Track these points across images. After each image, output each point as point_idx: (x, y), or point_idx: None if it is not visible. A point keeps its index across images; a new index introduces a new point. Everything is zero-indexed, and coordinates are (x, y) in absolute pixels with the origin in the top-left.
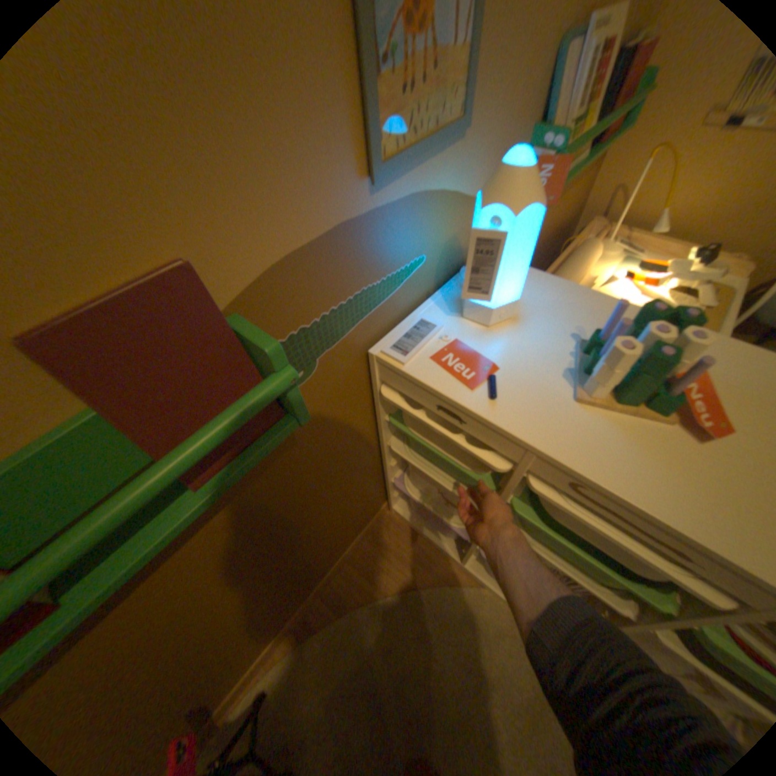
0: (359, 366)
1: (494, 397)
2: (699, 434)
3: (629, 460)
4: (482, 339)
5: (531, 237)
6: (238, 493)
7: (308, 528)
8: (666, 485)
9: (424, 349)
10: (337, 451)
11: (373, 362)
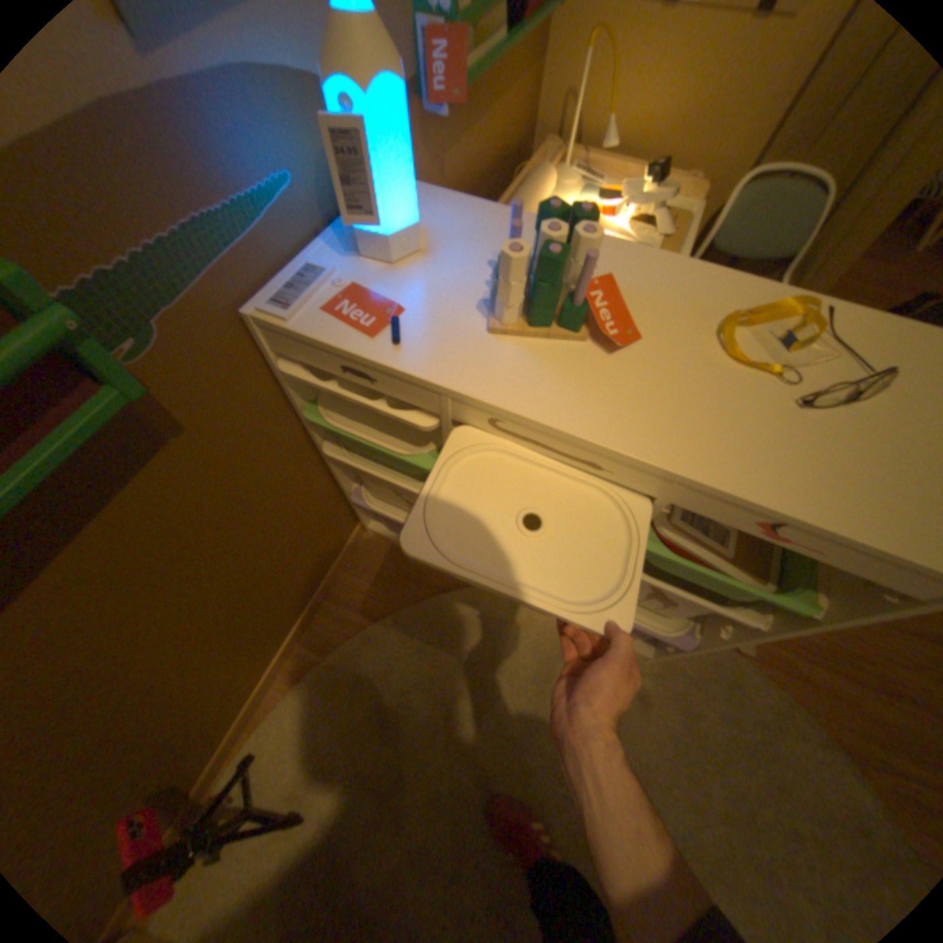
0: (232, 334)
1: (397, 342)
2: (605, 345)
3: (538, 382)
4: (384, 280)
5: (402, 128)
6: (91, 516)
7: (242, 559)
8: (572, 399)
9: (312, 300)
10: (246, 455)
11: (251, 327)
